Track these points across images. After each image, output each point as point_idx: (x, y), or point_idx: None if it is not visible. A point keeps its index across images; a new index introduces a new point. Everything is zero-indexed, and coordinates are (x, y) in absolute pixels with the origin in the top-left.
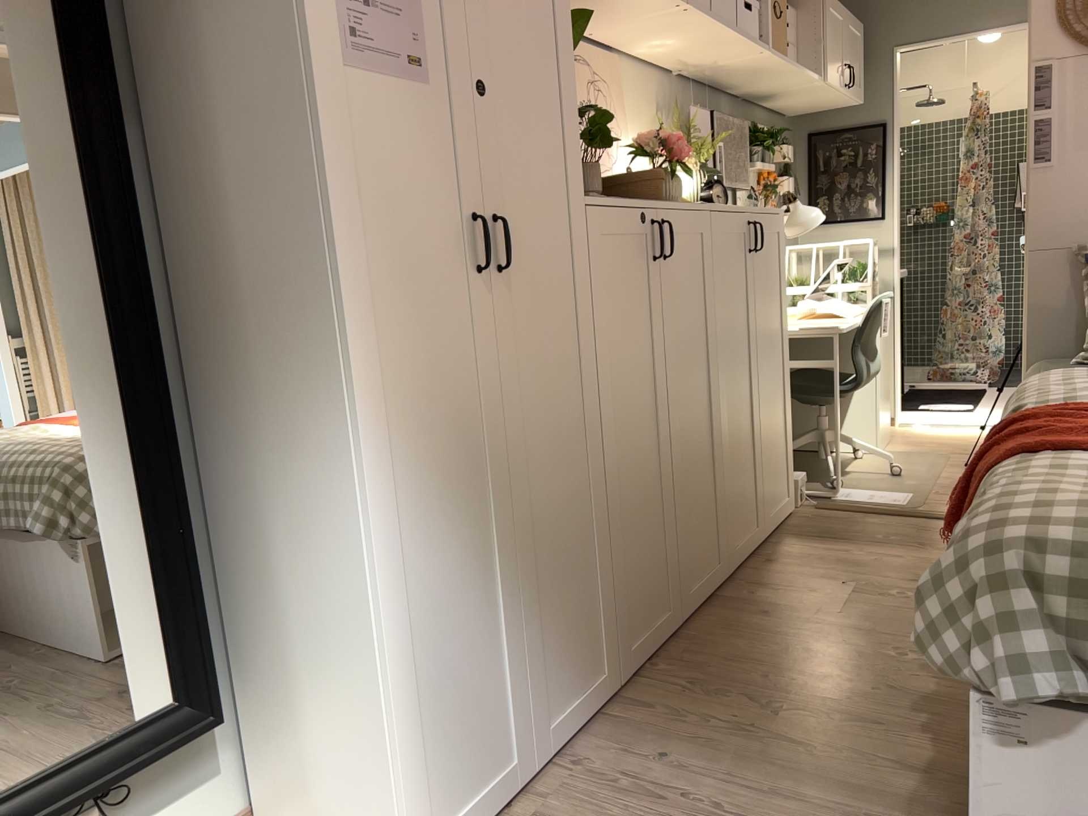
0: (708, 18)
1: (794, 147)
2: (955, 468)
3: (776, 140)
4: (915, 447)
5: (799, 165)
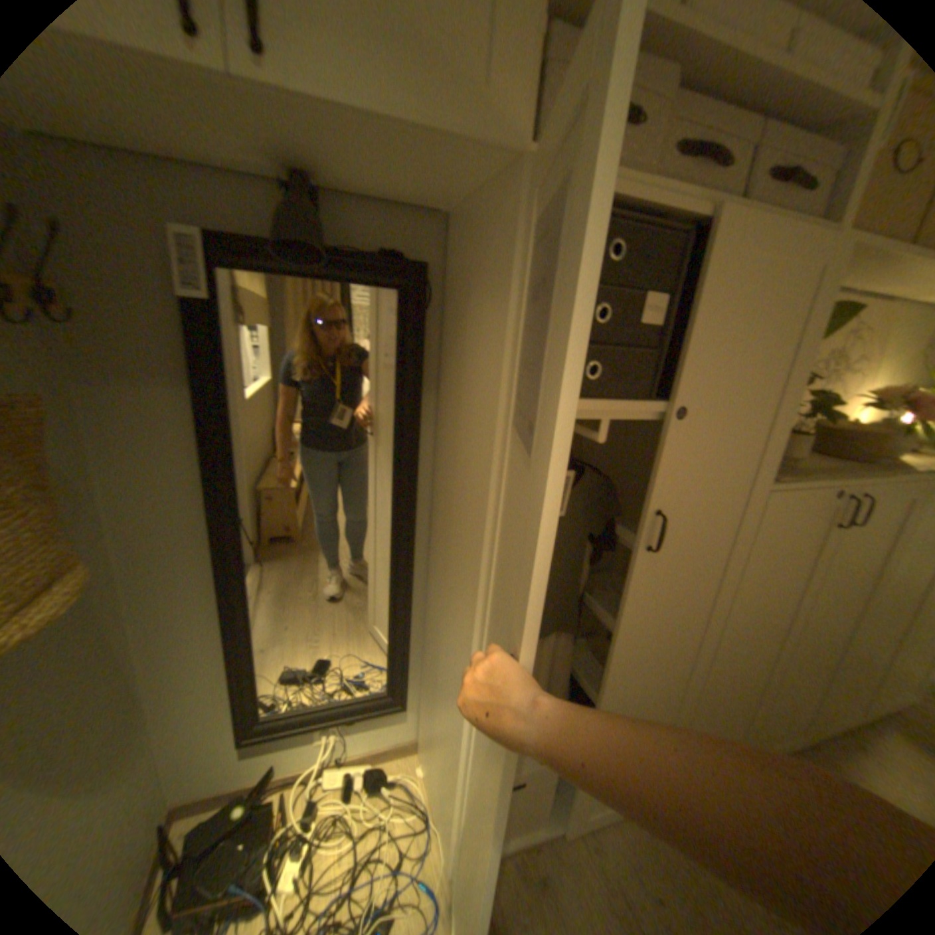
0: None
1: None
2: None
3: None
4: None
5: None
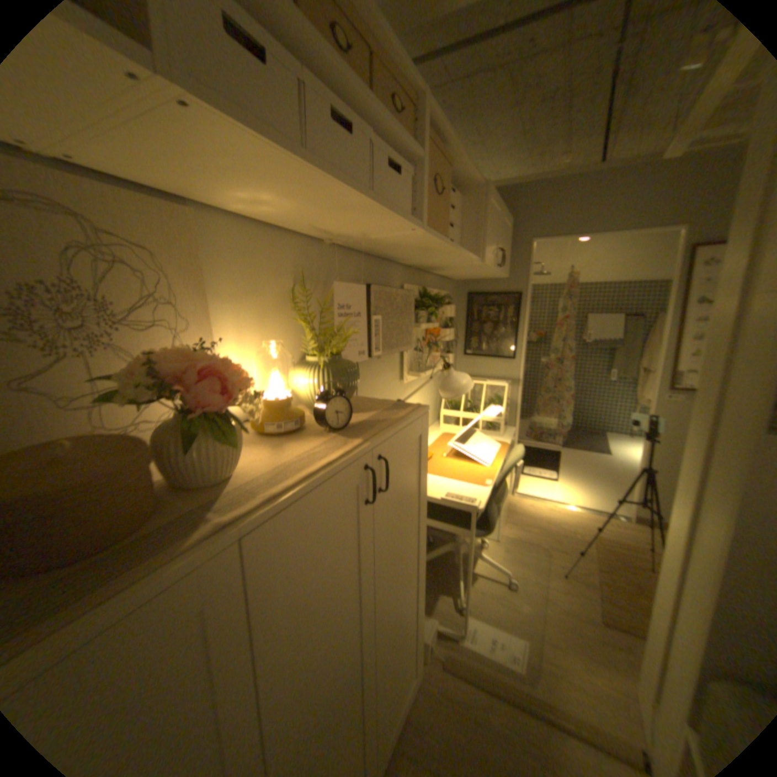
0: (278, 140)
1: (457, 300)
2: (556, 582)
3: (443, 297)
4: (523, 534)
5: (460, 312)
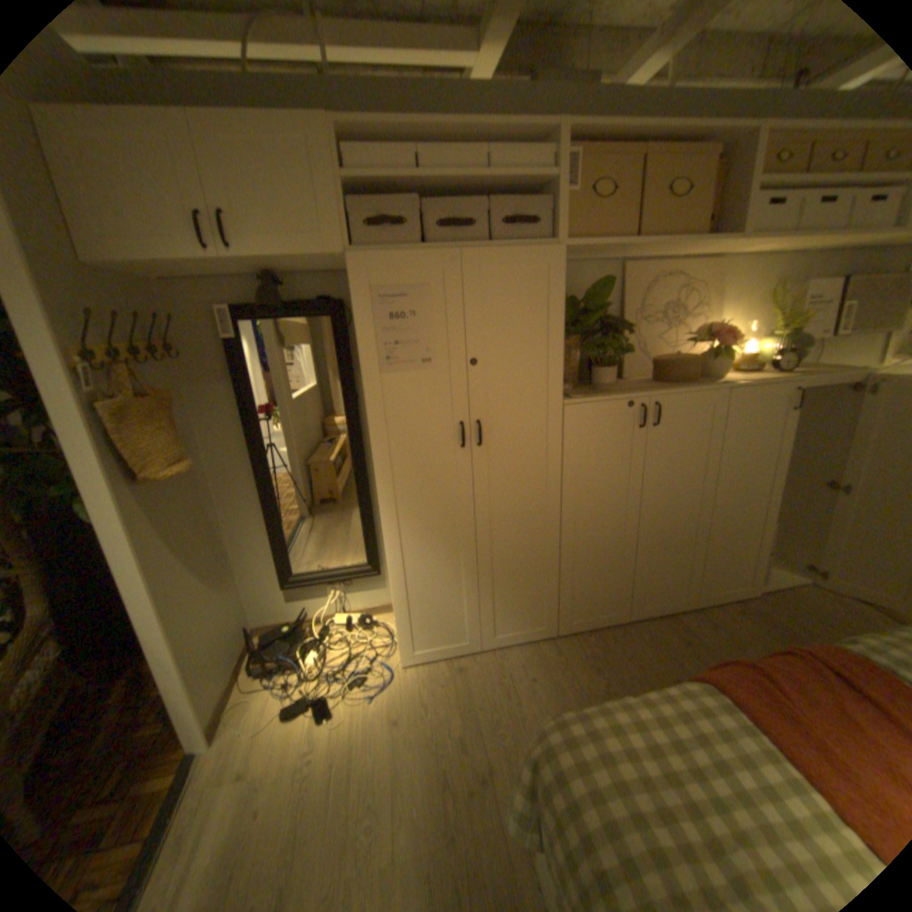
0: (781, 237)
1: None
2: None
3: None
4: None
5: None
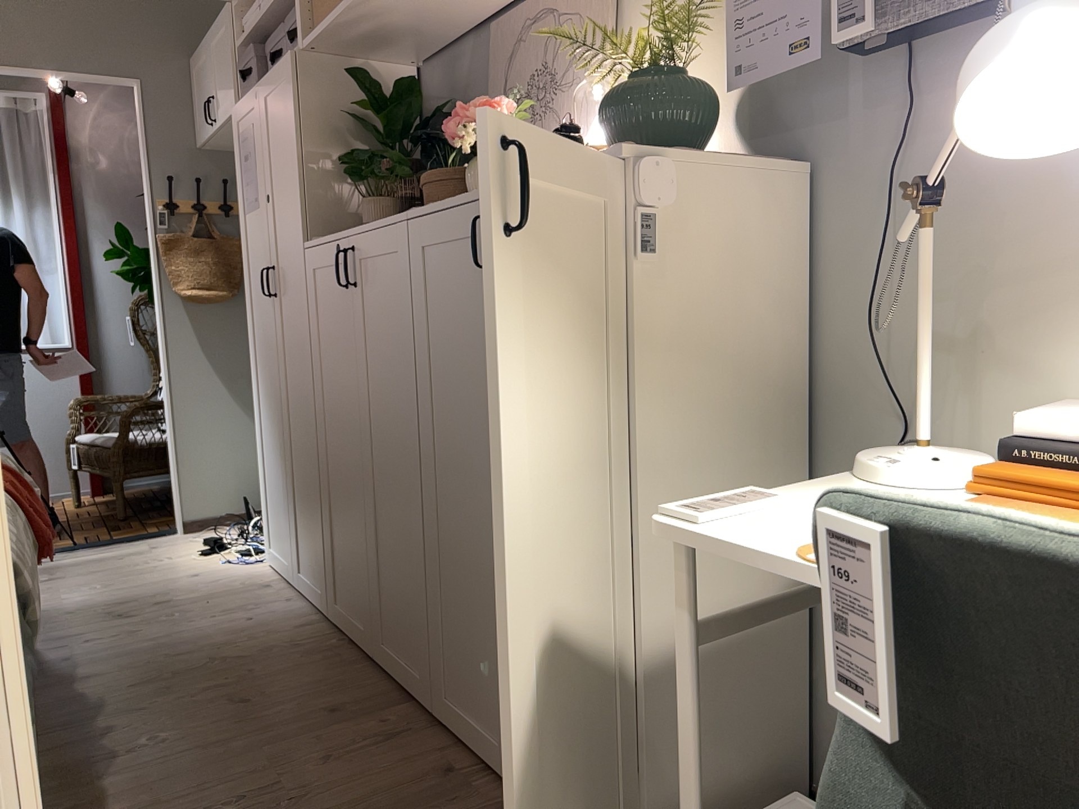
0: None
1: None
2: None
3: None
4: None
5: None
